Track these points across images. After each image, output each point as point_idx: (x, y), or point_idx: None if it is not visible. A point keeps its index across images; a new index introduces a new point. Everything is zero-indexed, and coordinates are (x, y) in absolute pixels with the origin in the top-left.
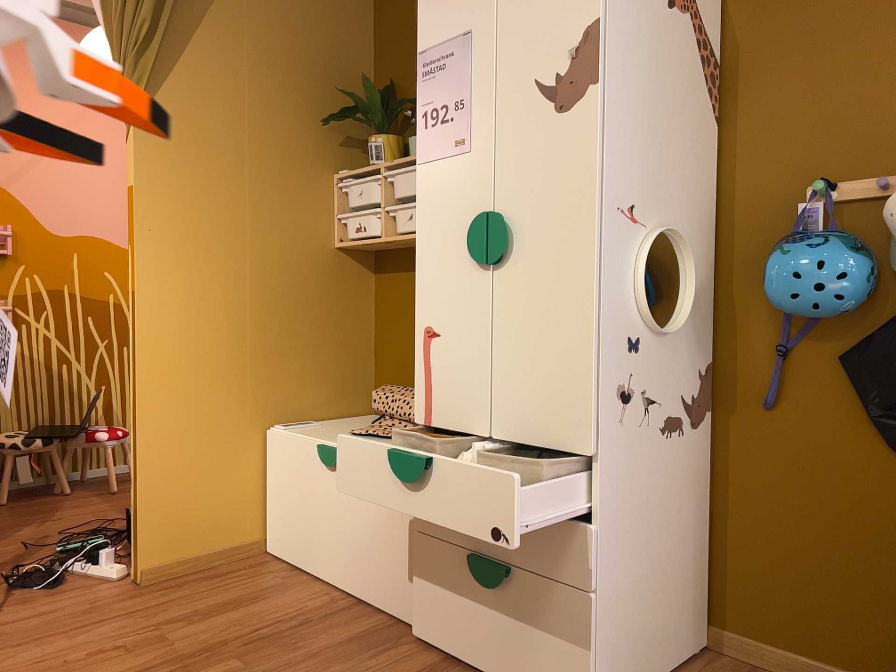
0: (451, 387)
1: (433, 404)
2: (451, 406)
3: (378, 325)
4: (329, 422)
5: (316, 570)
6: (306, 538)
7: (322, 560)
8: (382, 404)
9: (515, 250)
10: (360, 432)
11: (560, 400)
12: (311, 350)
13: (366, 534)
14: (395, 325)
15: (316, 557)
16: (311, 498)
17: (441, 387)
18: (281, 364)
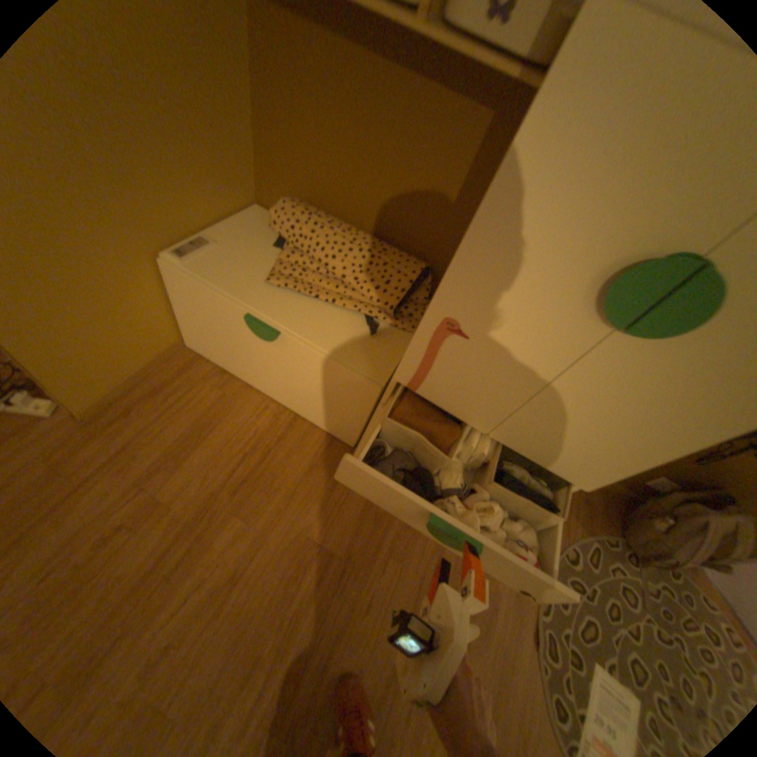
0: (459, 385)
1: (427, 381)
2: (451, 396)
3: (259, 94)
4: (222, 233)
5: (249, 381)
6: (235, 360)
7: (256, 379)
8: (288, 233)
9: (683, 337)
10: (279, 281)
11: (590, 459)
12: (183, 142)
13: (307, 390)
14: (286, 108)
15: (249, 375)
16: (238, 341)
17: (445, 377)
18: (148, 172)
